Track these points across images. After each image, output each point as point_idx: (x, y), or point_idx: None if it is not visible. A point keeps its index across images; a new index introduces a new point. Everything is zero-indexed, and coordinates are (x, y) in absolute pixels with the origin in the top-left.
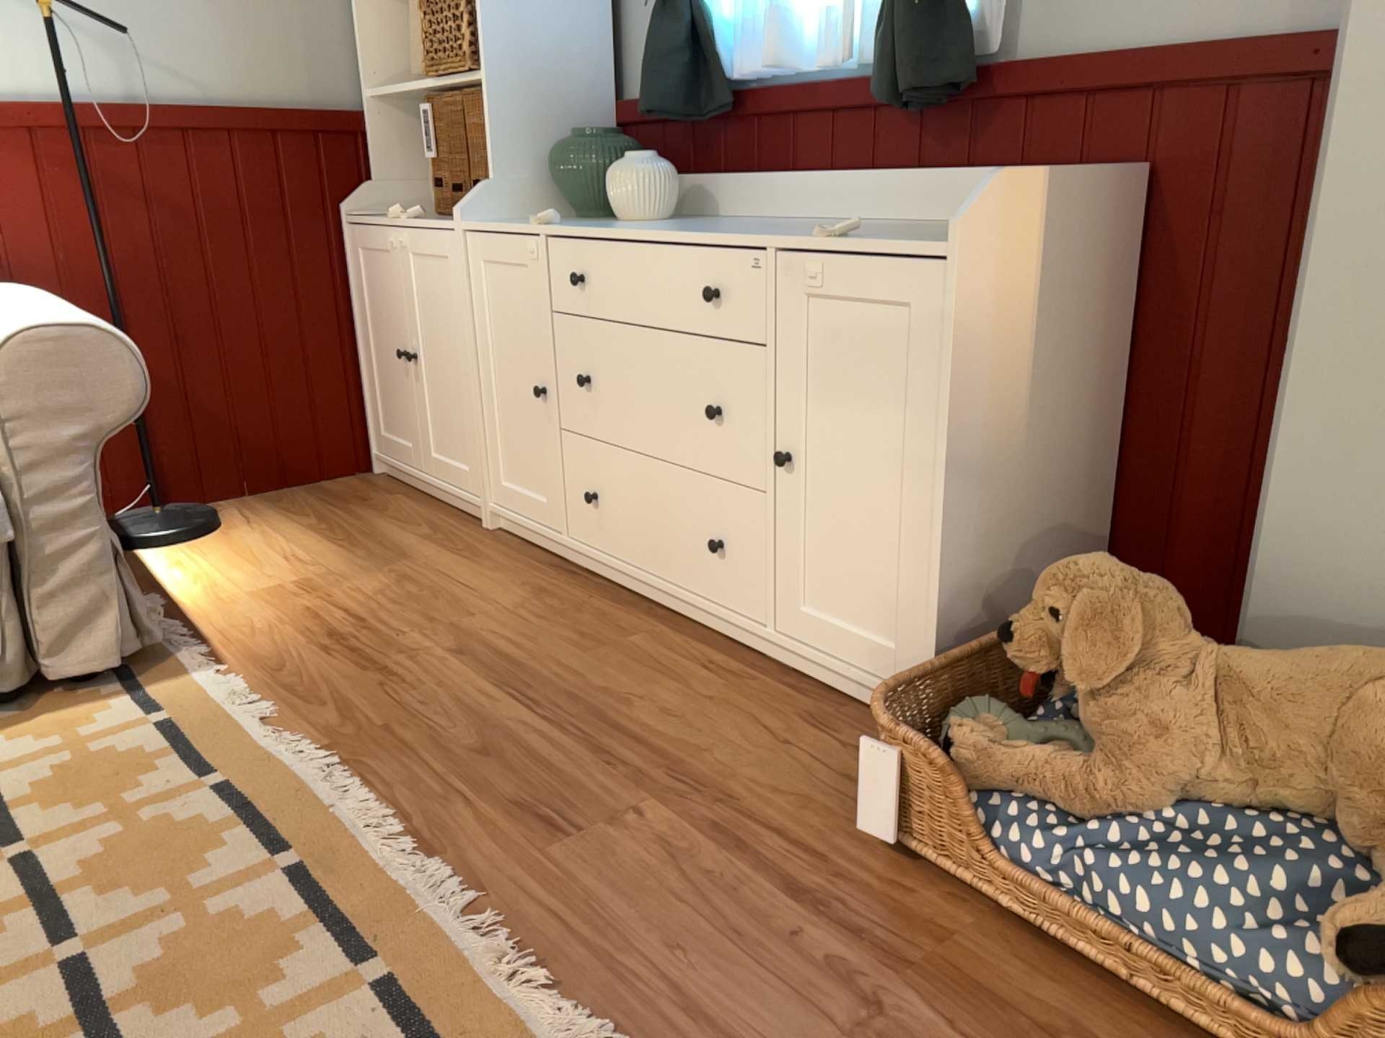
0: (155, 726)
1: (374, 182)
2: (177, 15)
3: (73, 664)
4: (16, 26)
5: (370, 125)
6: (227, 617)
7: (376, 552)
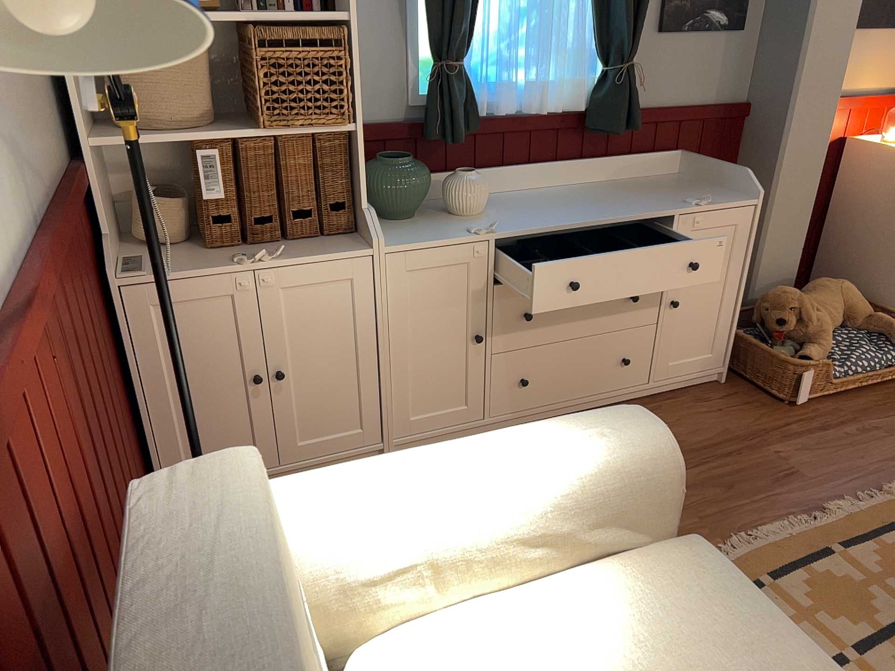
0: None
1: (102, 232)
2: (10, 86)
3: None
4: None
5: (93, 174)
6: None
7: None
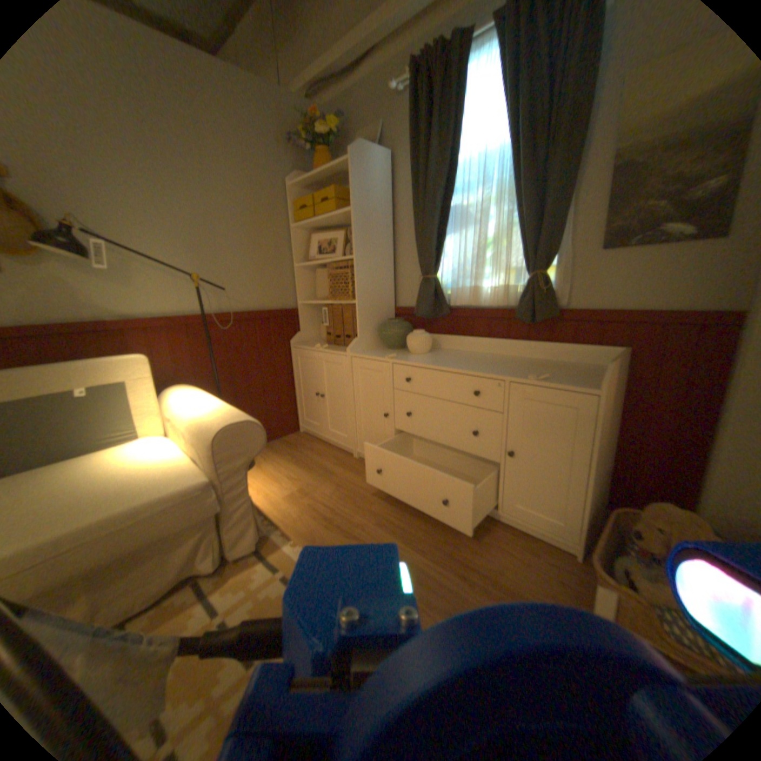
0: (280, 581)
1: (300, 330)
2: (236, 278)
3: (237, 552)
4: (180, 286)
5: (300, 311)
6: (279, 512)
7: (320, 471)
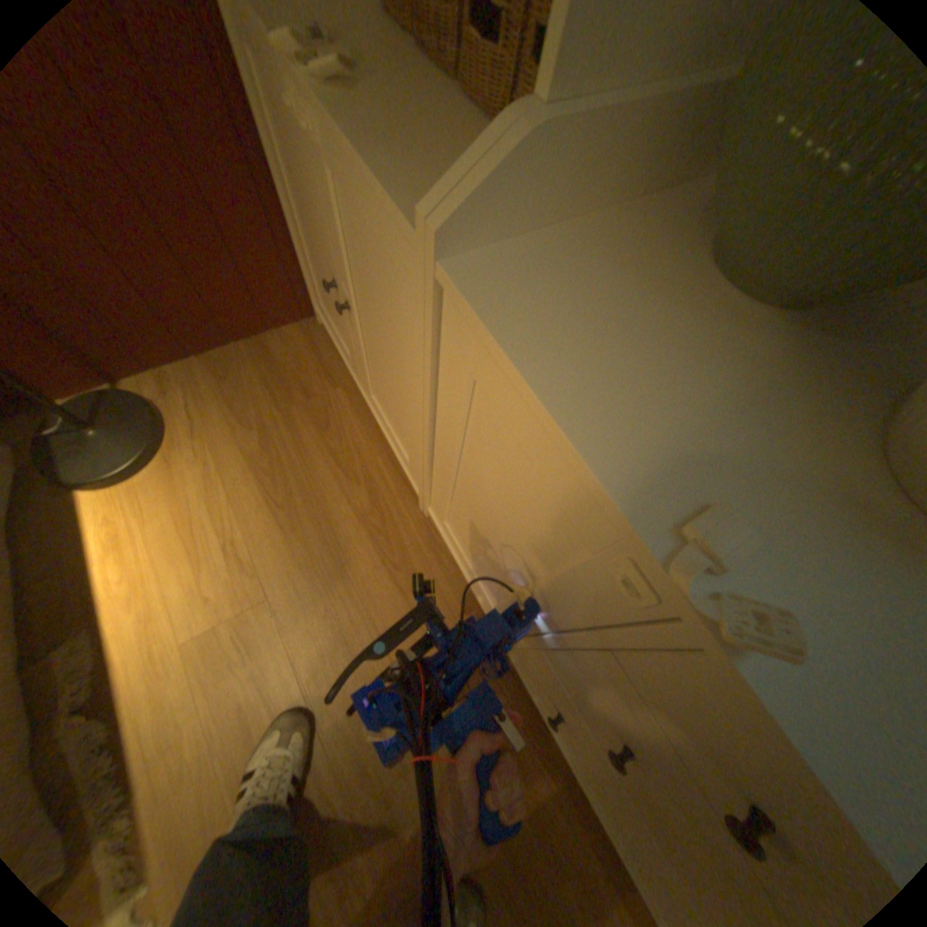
0: None
1: None
2: None
3: None
4: None
5: None
6: (157, 718)
7: (317, 548)
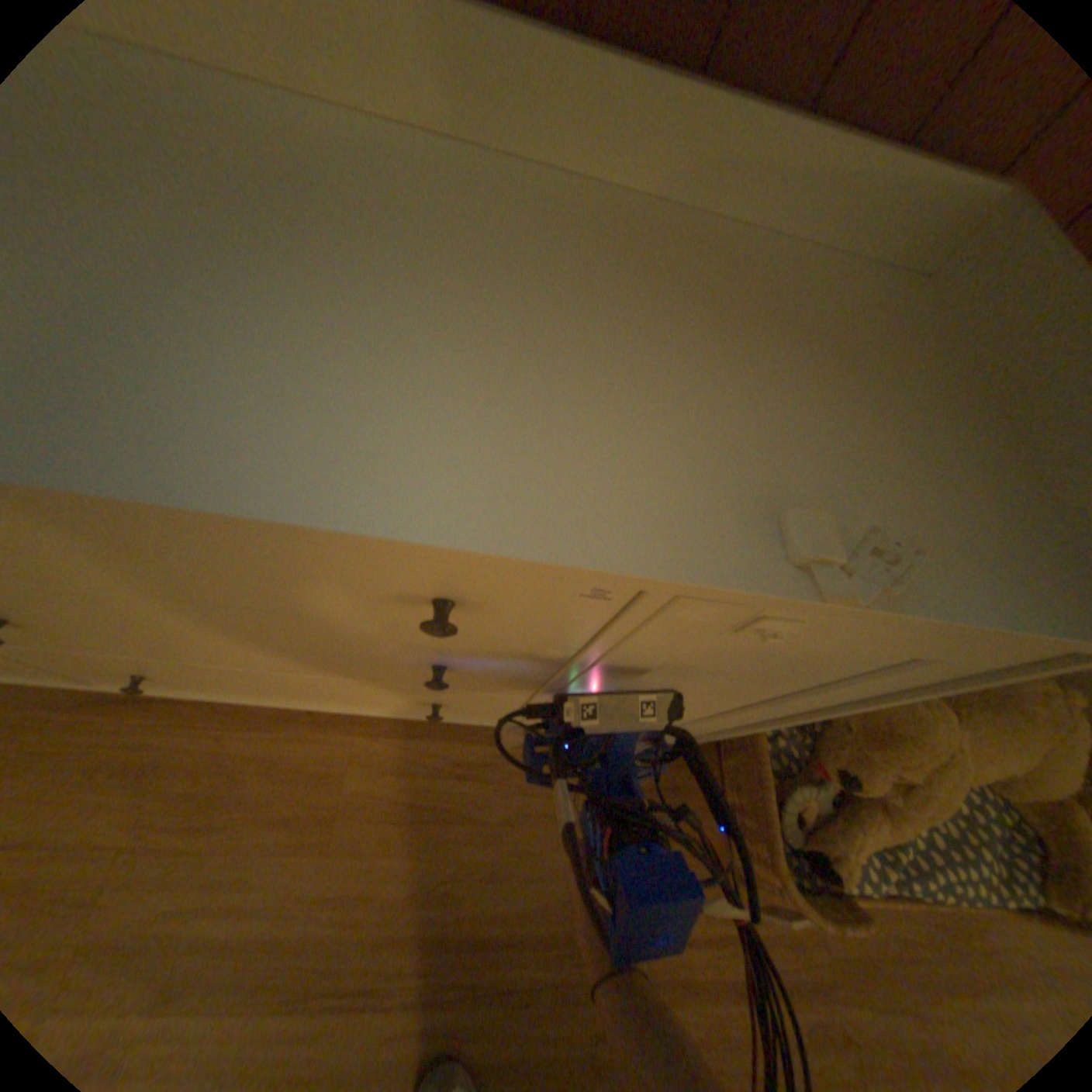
0: None
1: None
2: None
3: None
4: None
5: None
6: None
7: None
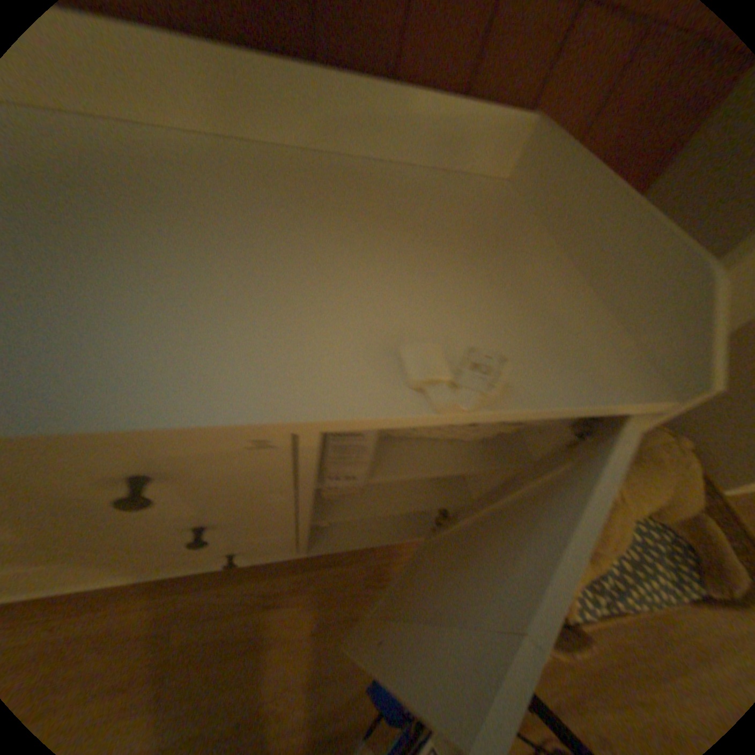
0: None
1: None
2: None
3: None
4: None
5: None
6: None
7: None
